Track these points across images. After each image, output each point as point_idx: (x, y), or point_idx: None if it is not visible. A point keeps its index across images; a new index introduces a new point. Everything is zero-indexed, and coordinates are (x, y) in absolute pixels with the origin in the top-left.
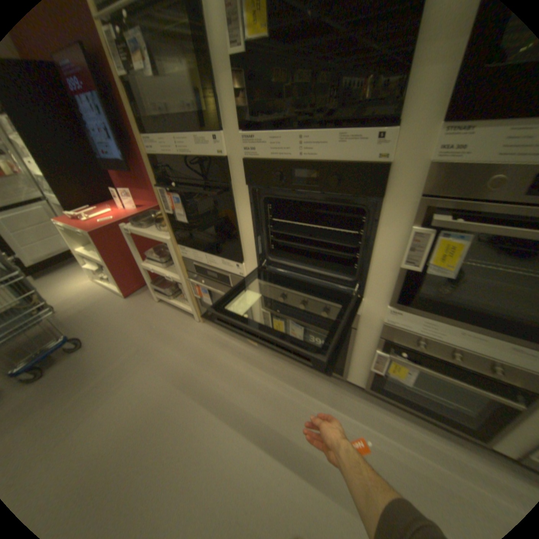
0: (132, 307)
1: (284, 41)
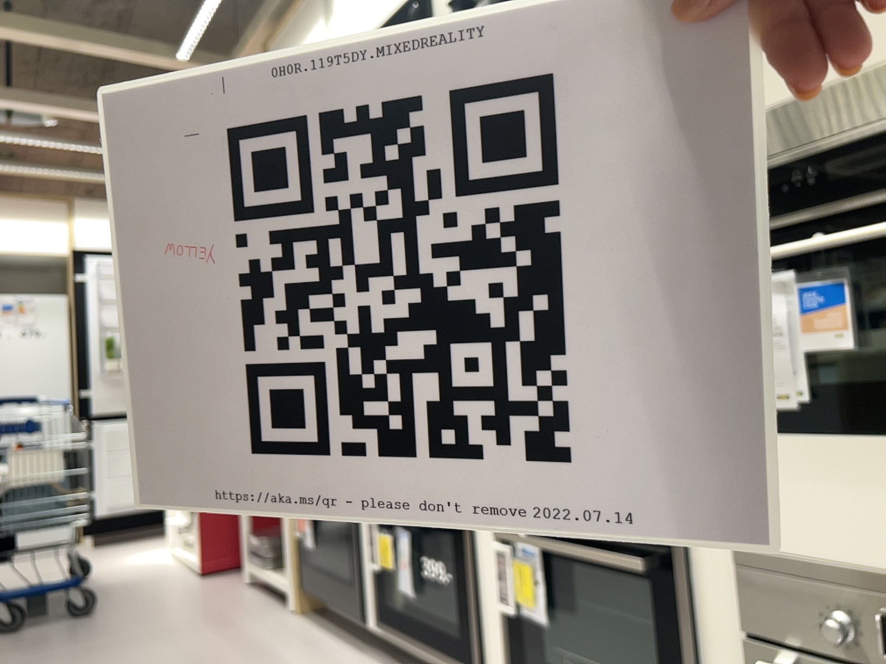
0: (202, 587)
1: None
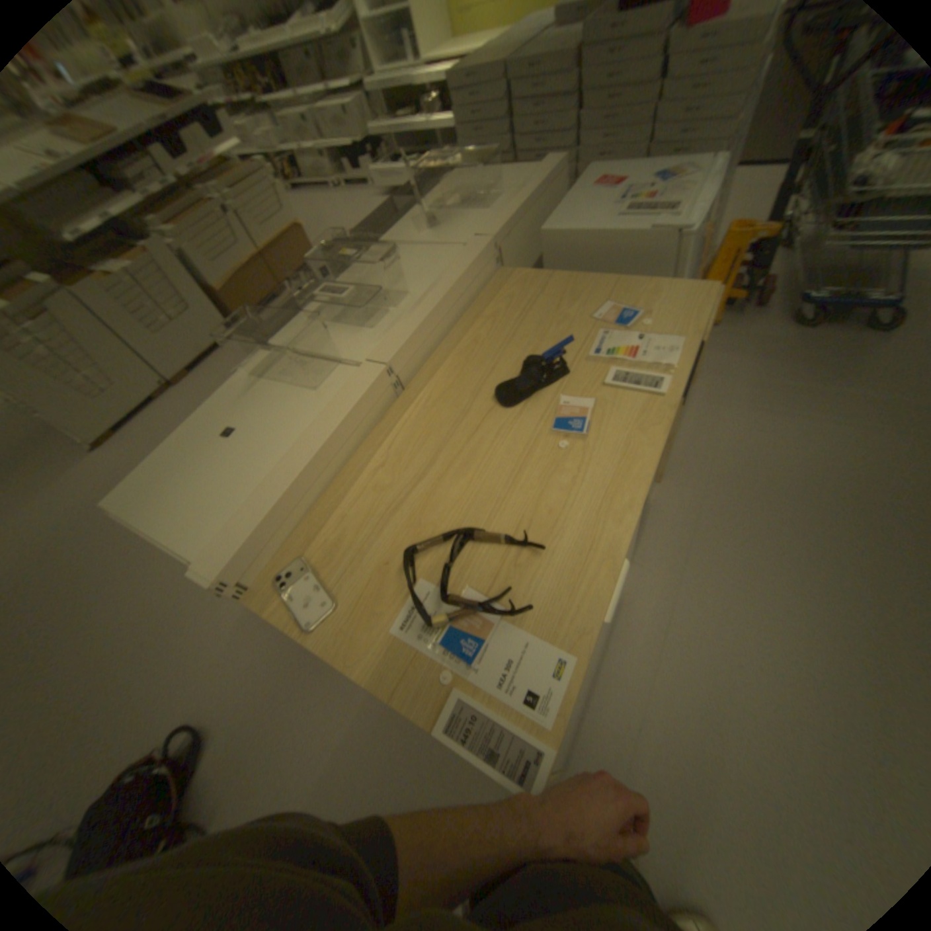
0: None
1: None
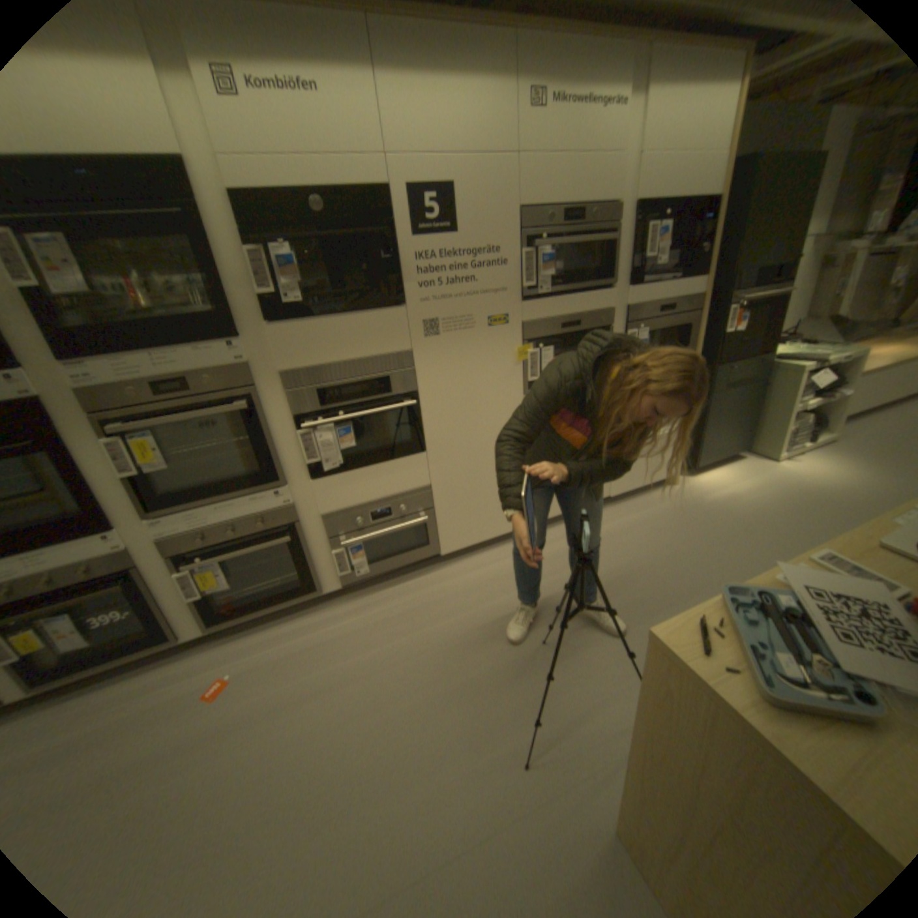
0: None
1: None
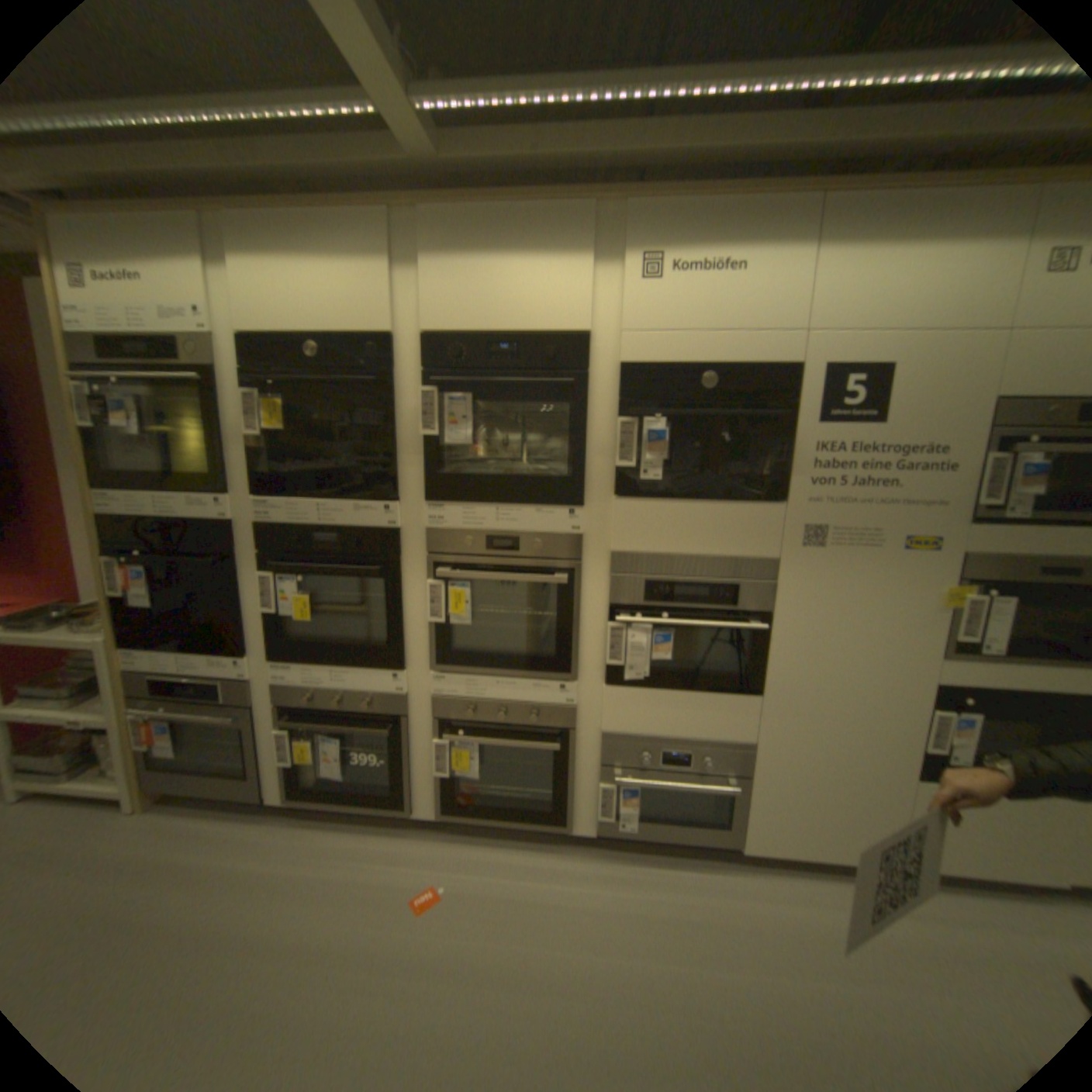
0: None
1: (301, 432)
